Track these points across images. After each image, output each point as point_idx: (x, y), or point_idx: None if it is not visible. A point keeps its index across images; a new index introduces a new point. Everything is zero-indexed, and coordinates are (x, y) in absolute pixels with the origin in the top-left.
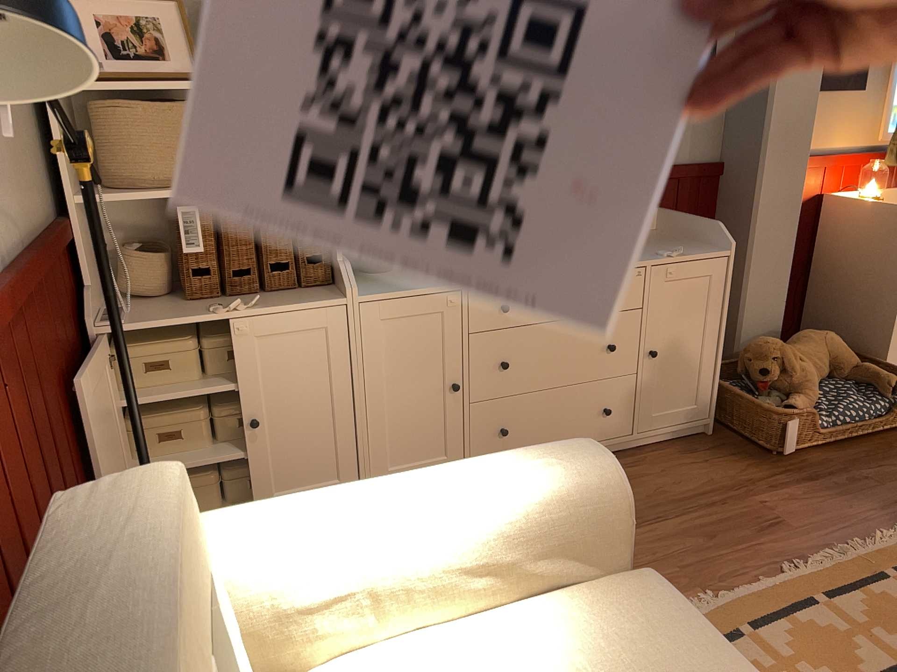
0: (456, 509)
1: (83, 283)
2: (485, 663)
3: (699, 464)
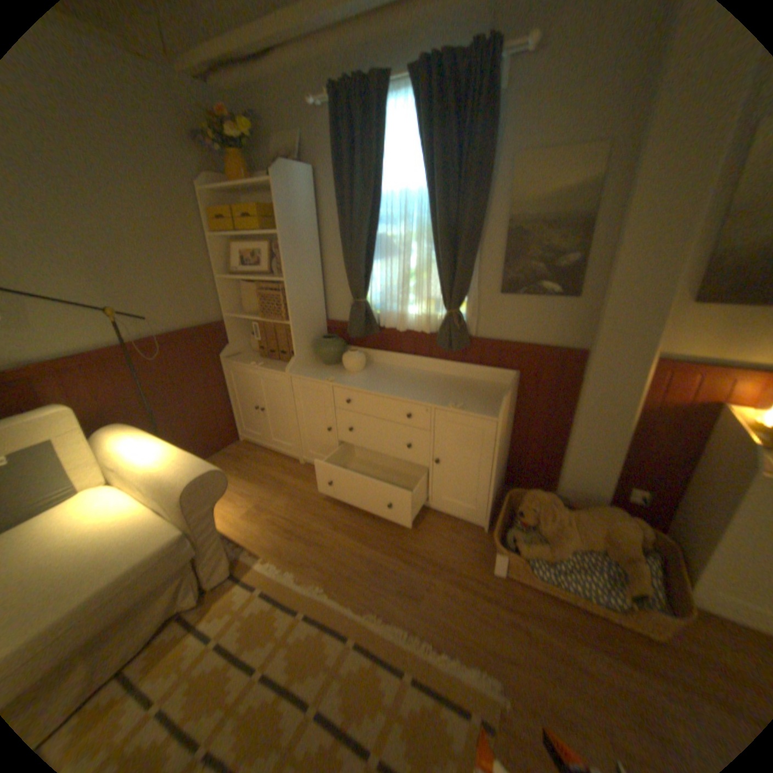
0: (144, 463)
1: (229, 342)
2: (111, 513)
3: (445, 539)
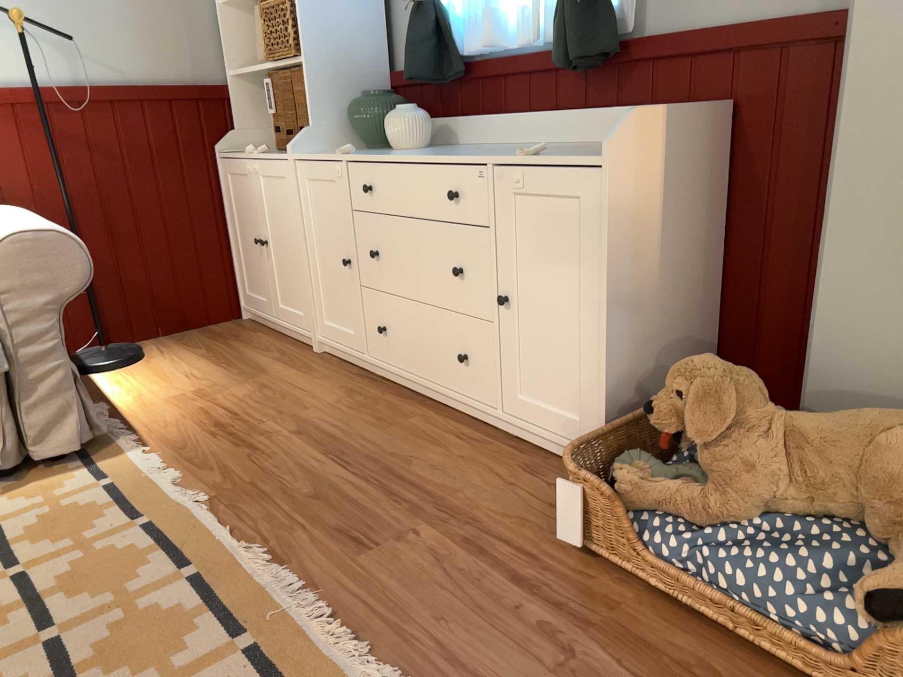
0: None
1: (236, 130)
2: None
3: (496, 480)
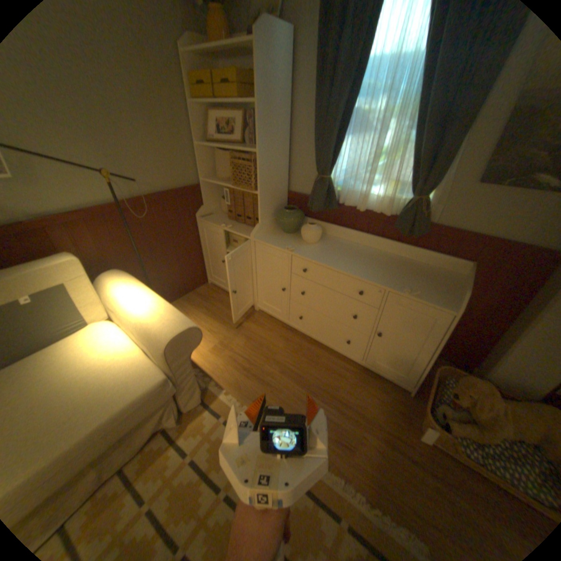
0: (135, 313)
1: (204, 204)
2: (111, 351)
3: (376, 398)
